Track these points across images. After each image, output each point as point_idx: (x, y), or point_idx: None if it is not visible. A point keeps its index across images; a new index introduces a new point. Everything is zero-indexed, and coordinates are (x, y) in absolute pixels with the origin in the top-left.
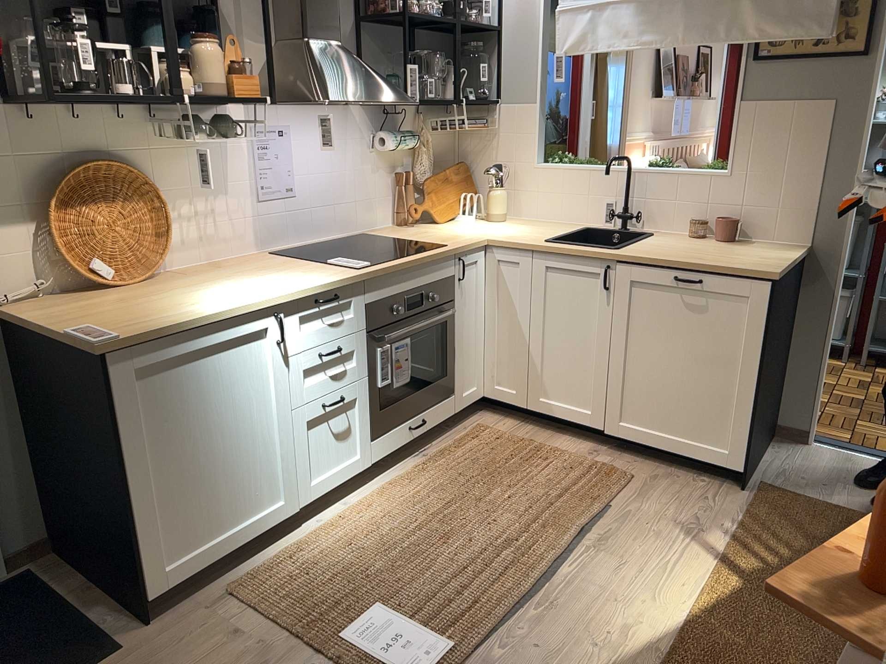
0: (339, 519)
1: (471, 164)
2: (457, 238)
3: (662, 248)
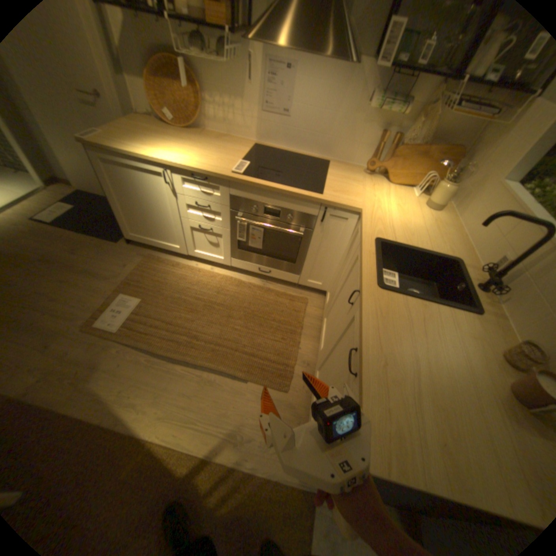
0: (198, 270)
1: (476, 152)
2: (350, 197)
3: (418, 325)
